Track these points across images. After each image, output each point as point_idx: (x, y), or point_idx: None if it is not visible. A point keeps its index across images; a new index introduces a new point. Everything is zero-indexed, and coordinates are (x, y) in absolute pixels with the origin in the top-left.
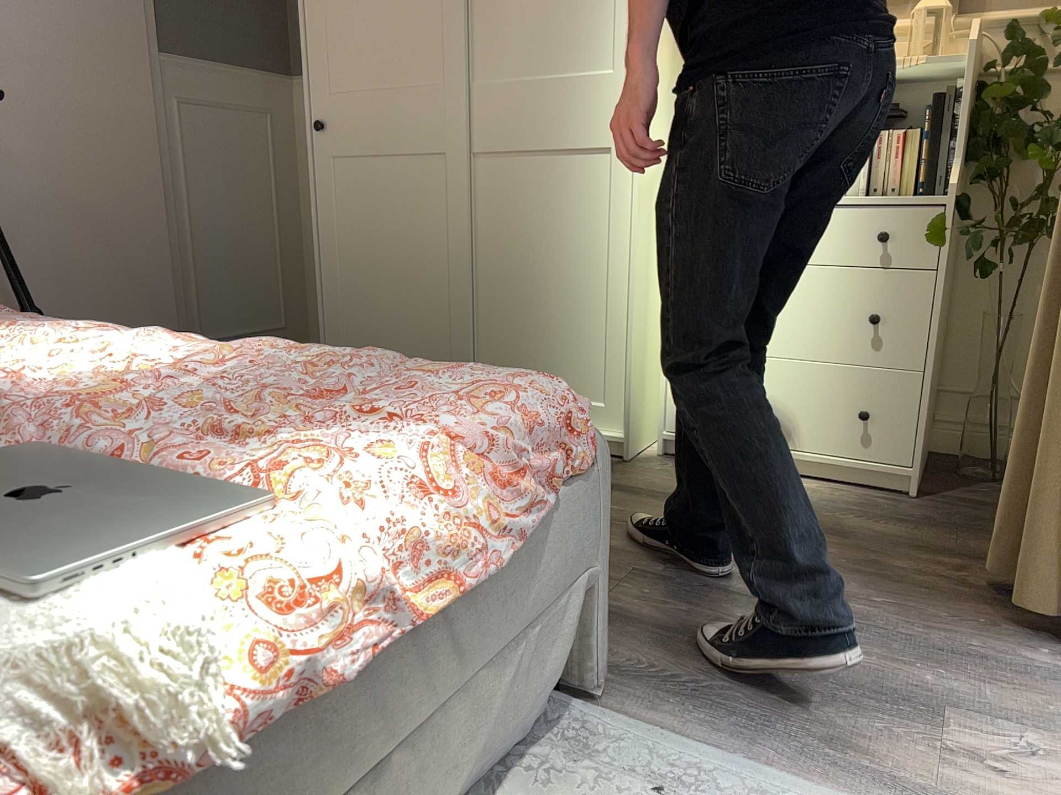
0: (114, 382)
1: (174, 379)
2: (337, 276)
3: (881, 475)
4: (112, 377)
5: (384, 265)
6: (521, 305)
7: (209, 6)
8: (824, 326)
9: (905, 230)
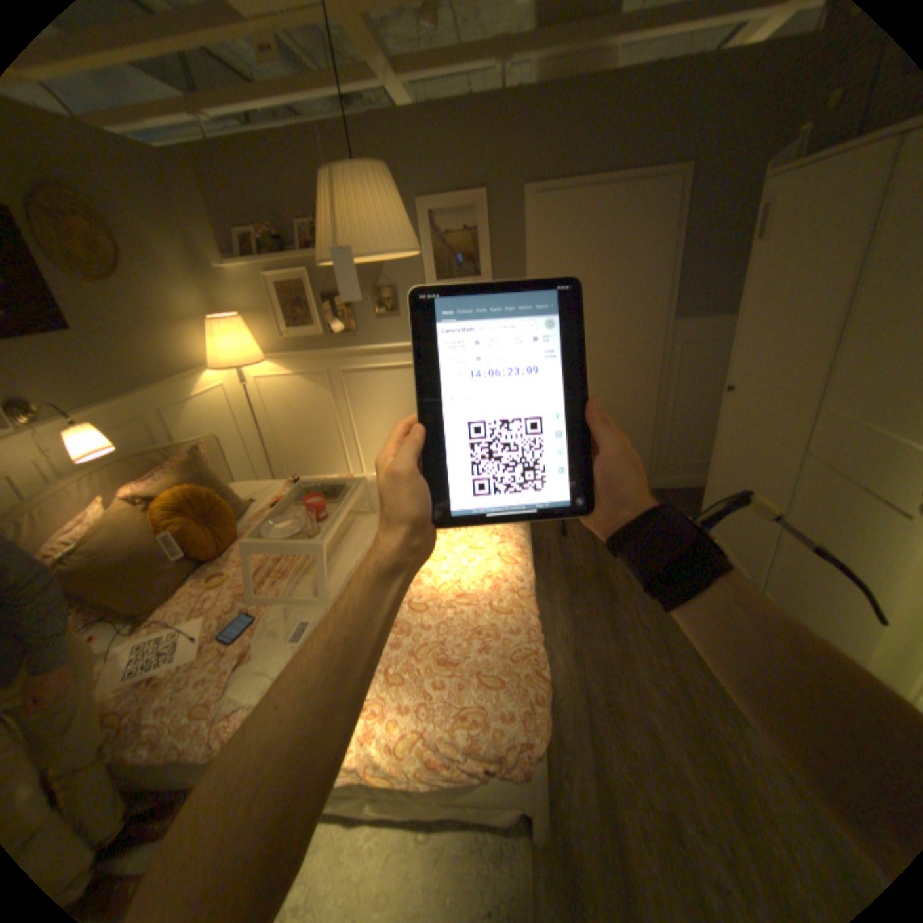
0: (437, 597)
1: (451, 605)
2: (717, 475)
3: None
4: (449, 587)
5: (739, 485)
6: (805, 568)
7: (715, 282)
8: None
9: None
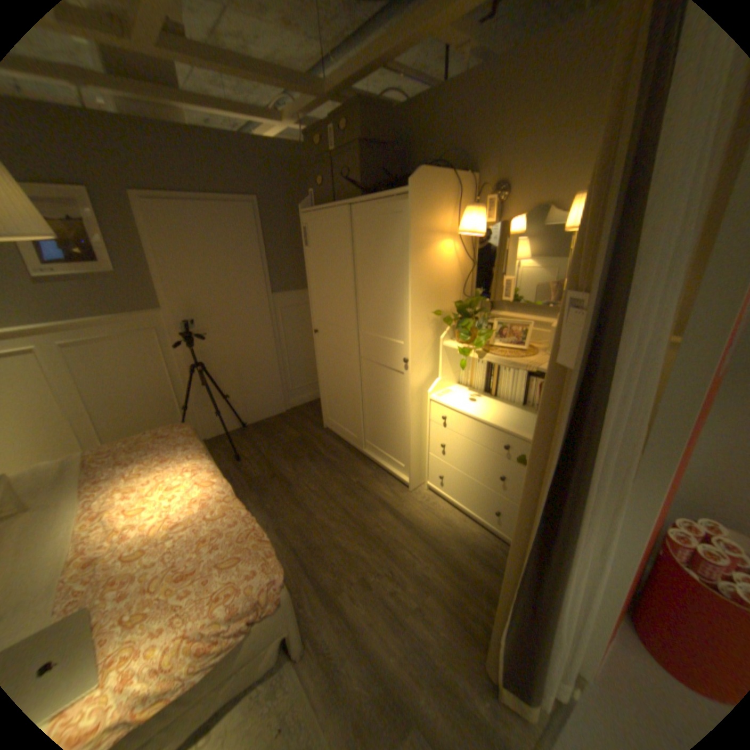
0: (149, 539)
1: (166, 538)
2: (323, 385)
3: (503, 538)
4: (157, 526)
5: (336, 387)
6: (376, 418)
7: (289, 270)
8: (482, 470)
9: (514, 447)
